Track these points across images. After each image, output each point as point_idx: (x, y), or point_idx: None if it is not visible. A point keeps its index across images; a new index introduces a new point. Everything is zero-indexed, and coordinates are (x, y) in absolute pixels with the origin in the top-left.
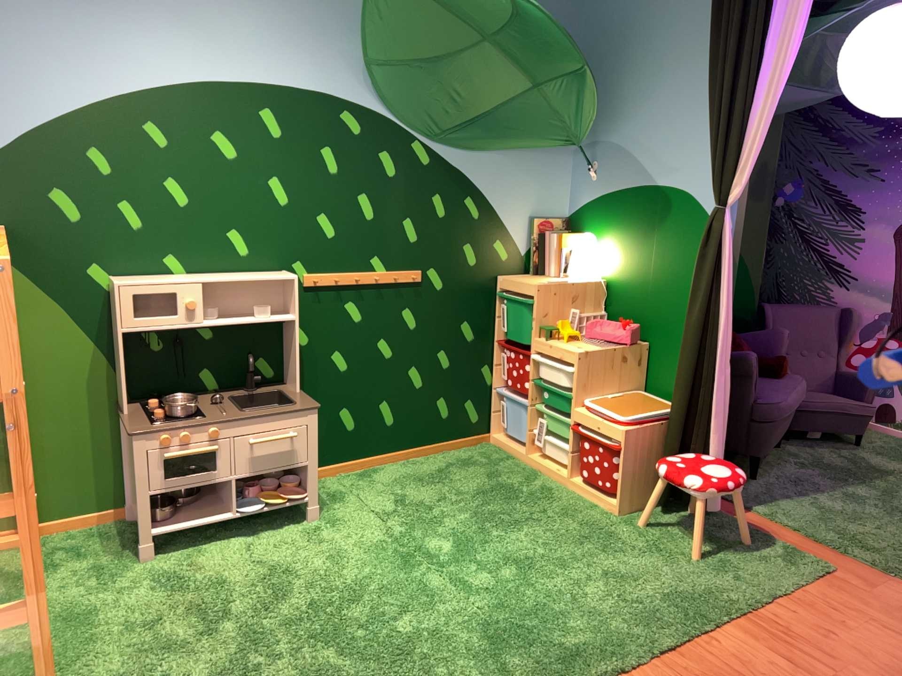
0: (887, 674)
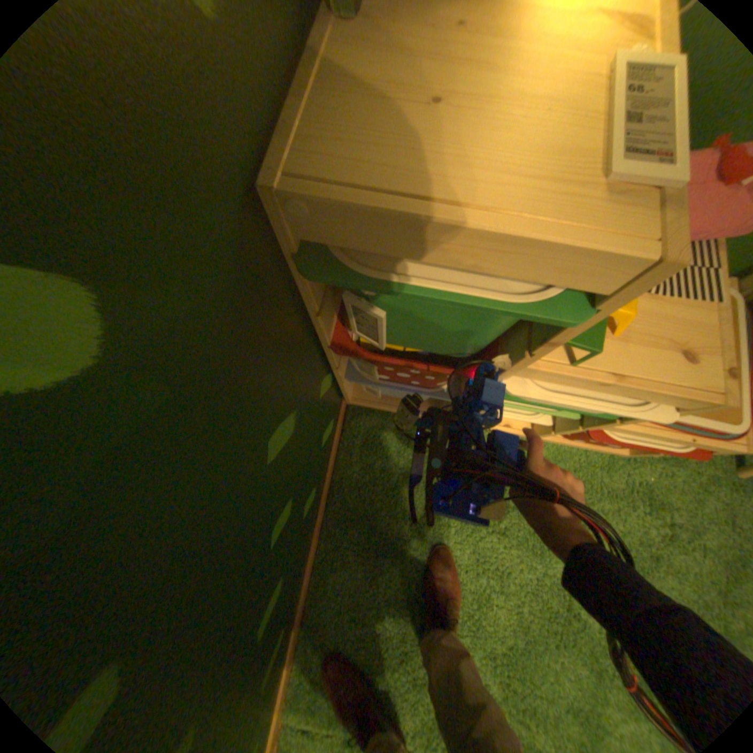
0: None
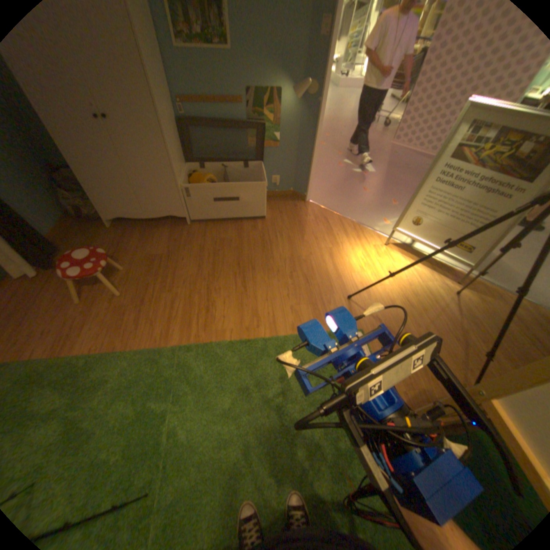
0: (64, 304)
